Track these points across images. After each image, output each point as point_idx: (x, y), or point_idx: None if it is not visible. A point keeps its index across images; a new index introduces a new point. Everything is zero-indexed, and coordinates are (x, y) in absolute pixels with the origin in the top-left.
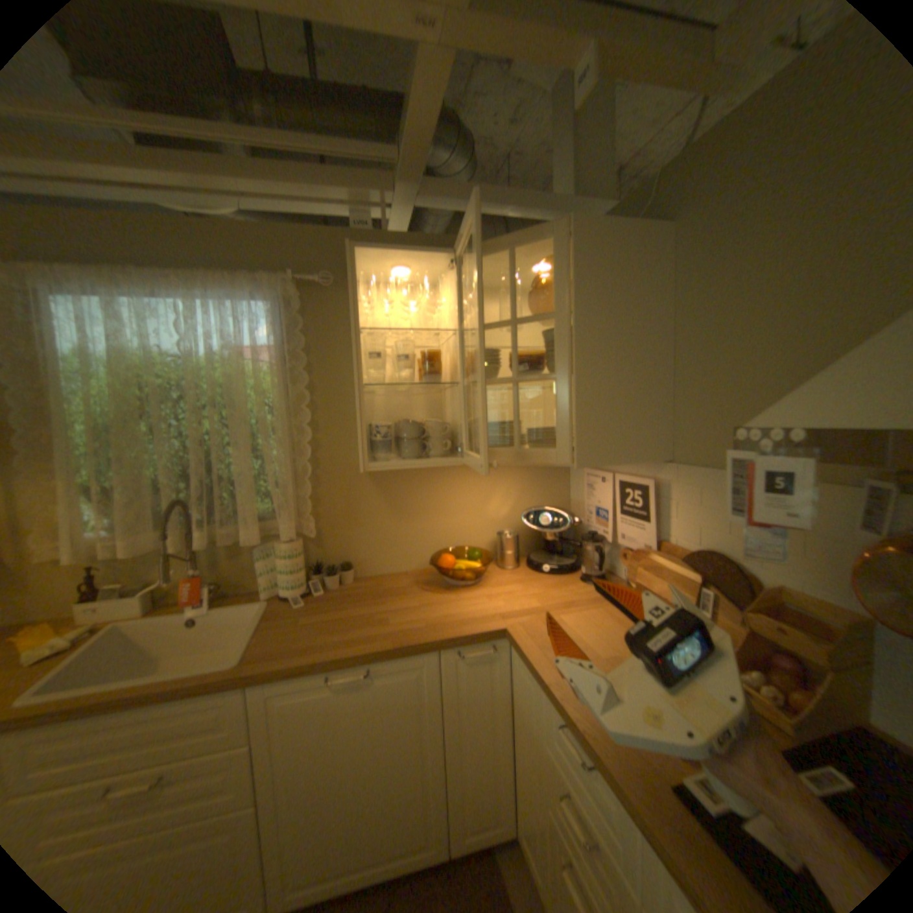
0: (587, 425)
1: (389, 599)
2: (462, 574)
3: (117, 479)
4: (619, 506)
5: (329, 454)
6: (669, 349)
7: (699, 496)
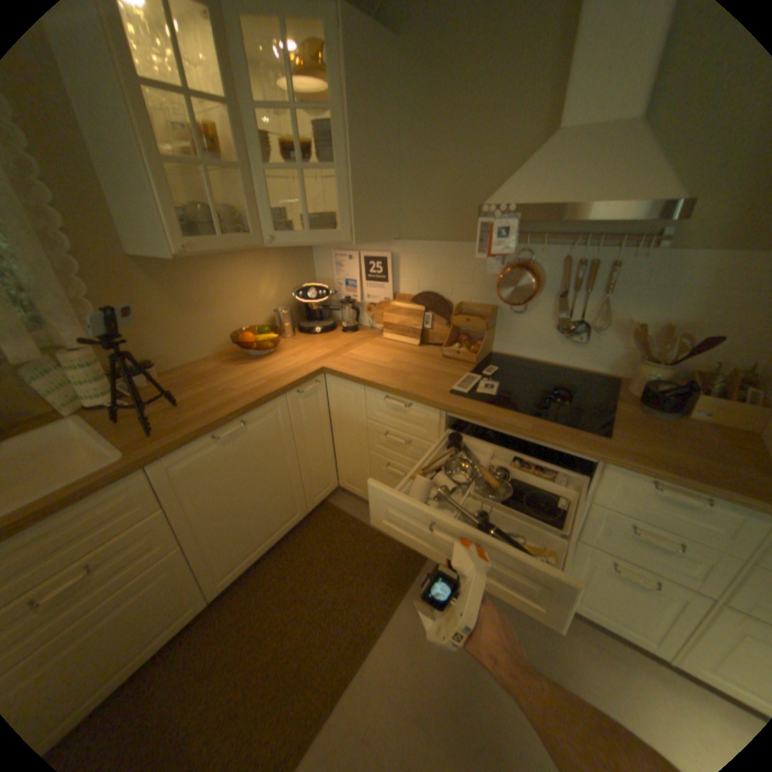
0: (358, 211)
1: (213, 379)
2: (266, 346)
3: None
4: (364, 276)
5: (84, 248)
6: (396, 153)
7: (417, 260)
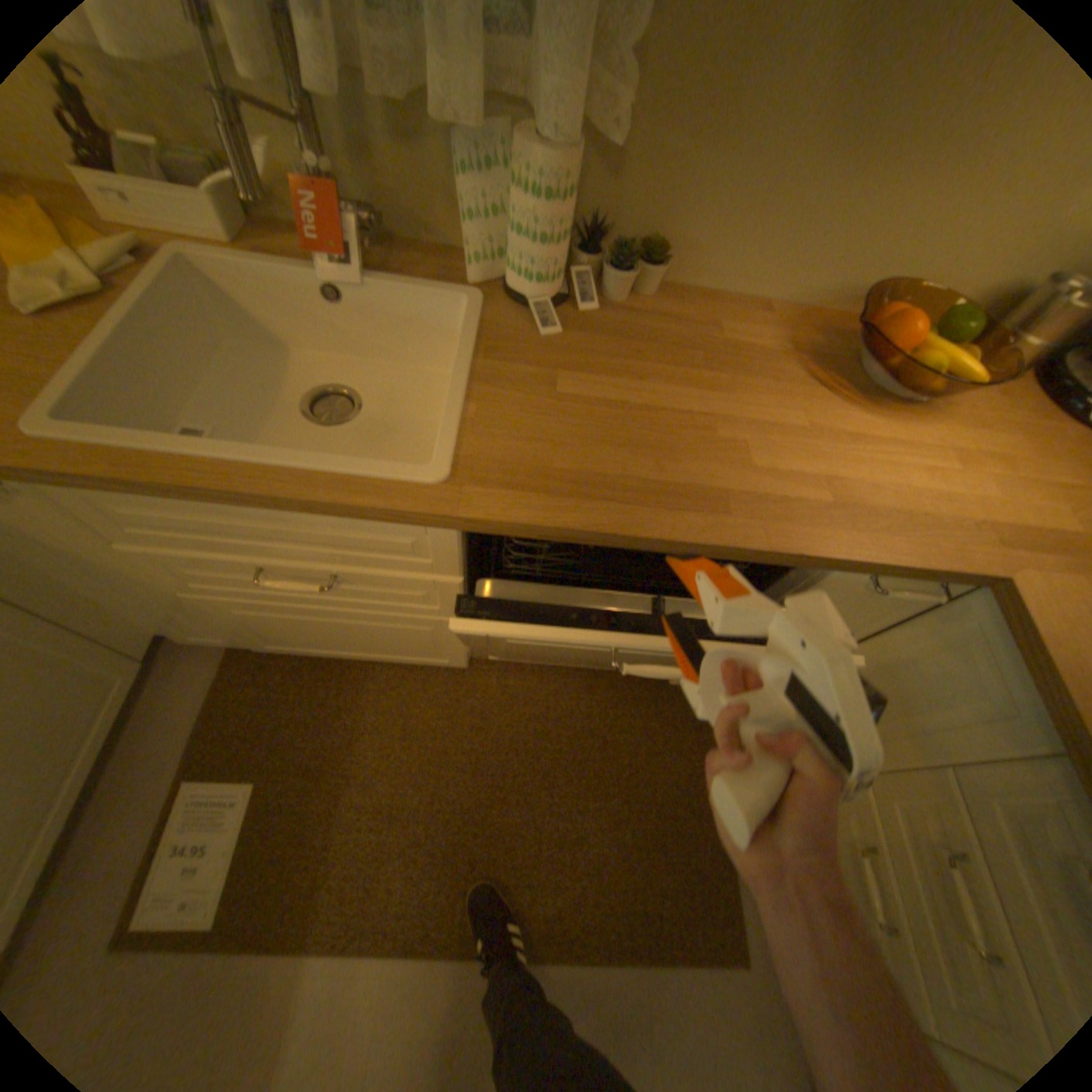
0: None
1: (742, 383)
2: (929, 380)
3: None
4: None
5: None
6: None
7: None
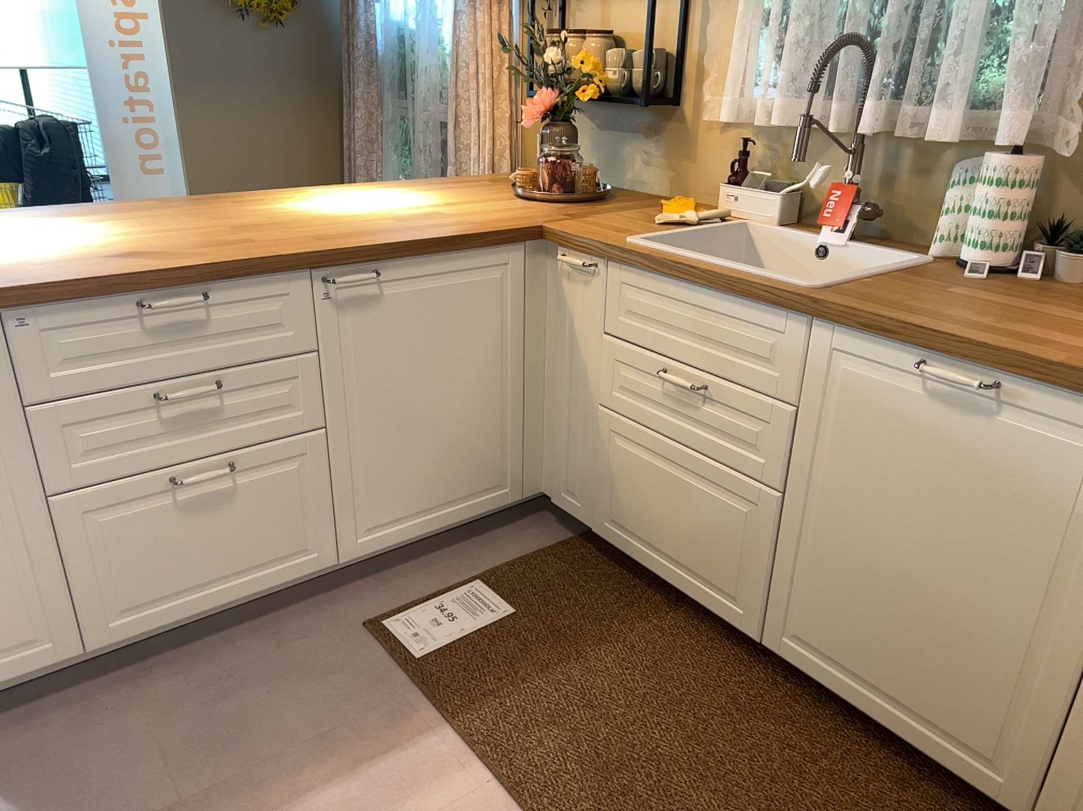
0: None
1: None
2: None
3: (802, 9)
4: None
5: None
6: None
7: None
